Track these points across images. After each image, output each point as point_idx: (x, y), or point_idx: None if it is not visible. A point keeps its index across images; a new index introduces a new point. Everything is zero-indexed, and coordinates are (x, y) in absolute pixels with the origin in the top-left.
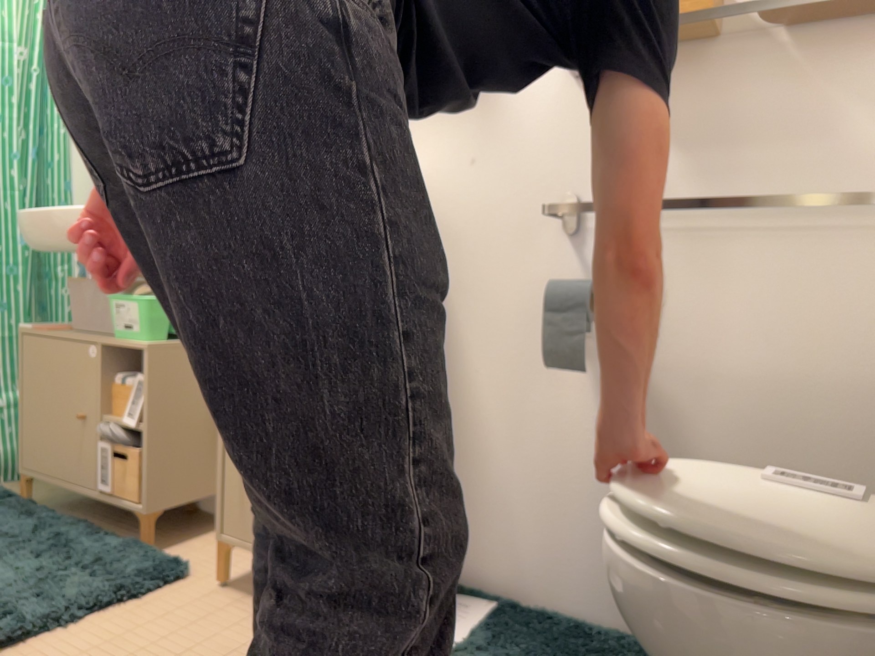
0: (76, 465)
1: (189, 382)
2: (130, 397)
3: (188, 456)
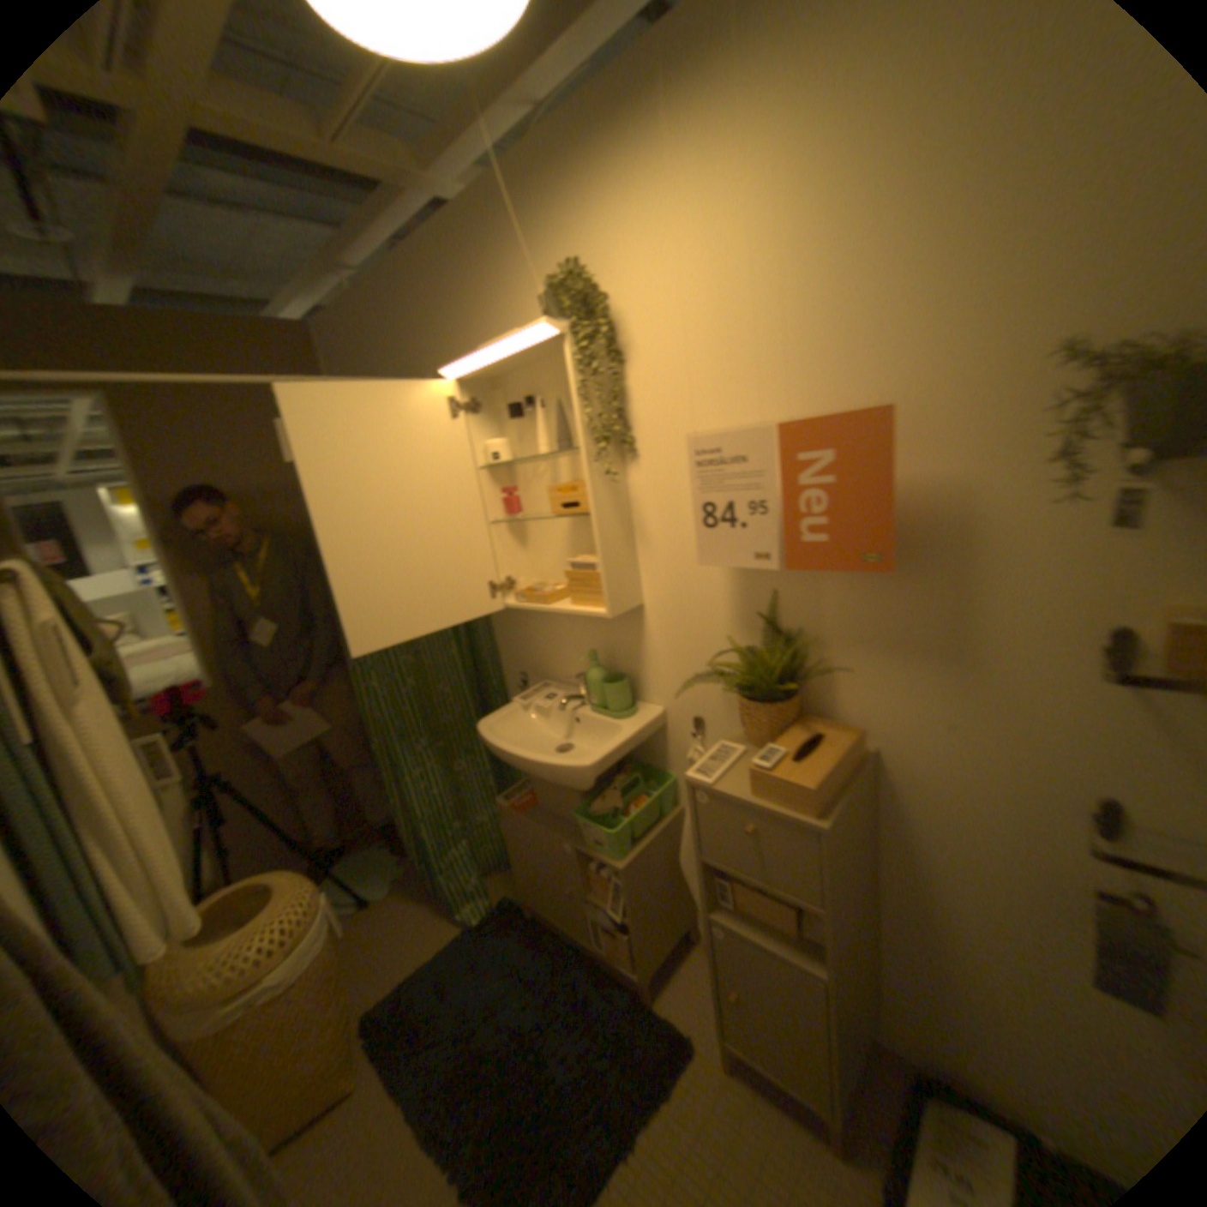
0: (569, 922)
1: (654, 873)
2: (607, 890)
3: (662, 925)
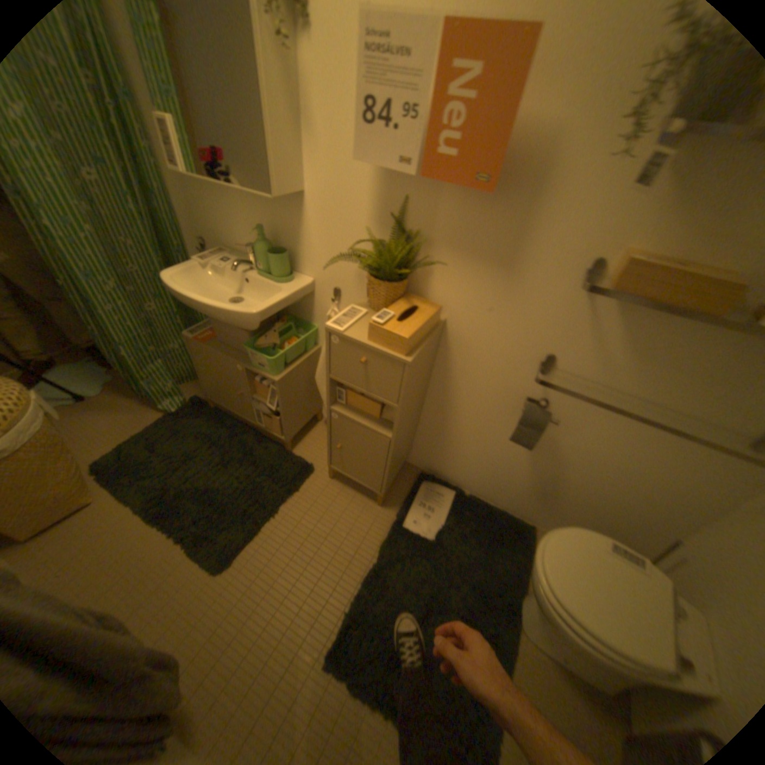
0: (242, 409)
1: (298, 383)
2: (268, 392)
3: (301, 411)
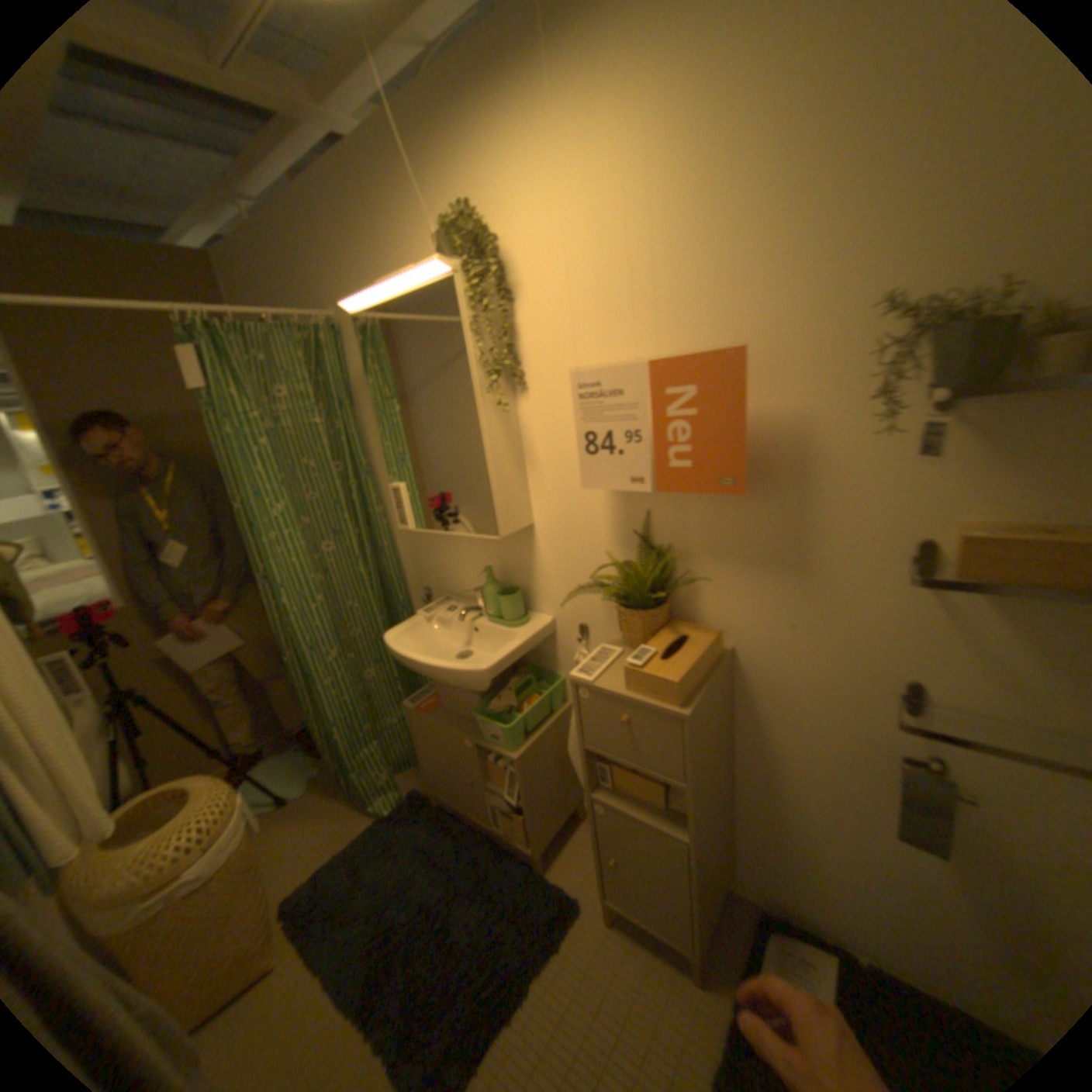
0: (471, 807)
1: (545, 761)
2: (504, 777)
3: (552, 805)
